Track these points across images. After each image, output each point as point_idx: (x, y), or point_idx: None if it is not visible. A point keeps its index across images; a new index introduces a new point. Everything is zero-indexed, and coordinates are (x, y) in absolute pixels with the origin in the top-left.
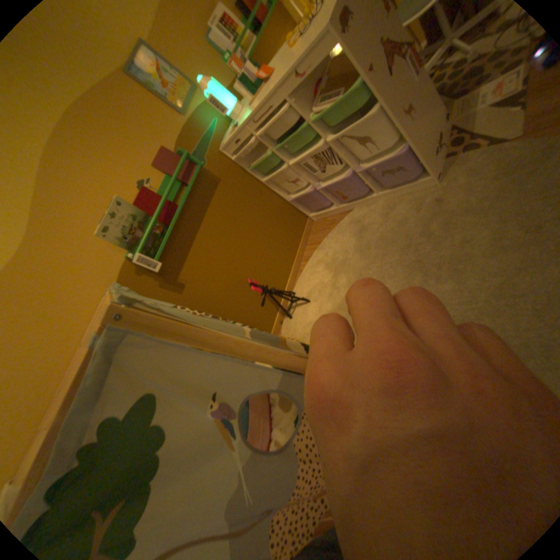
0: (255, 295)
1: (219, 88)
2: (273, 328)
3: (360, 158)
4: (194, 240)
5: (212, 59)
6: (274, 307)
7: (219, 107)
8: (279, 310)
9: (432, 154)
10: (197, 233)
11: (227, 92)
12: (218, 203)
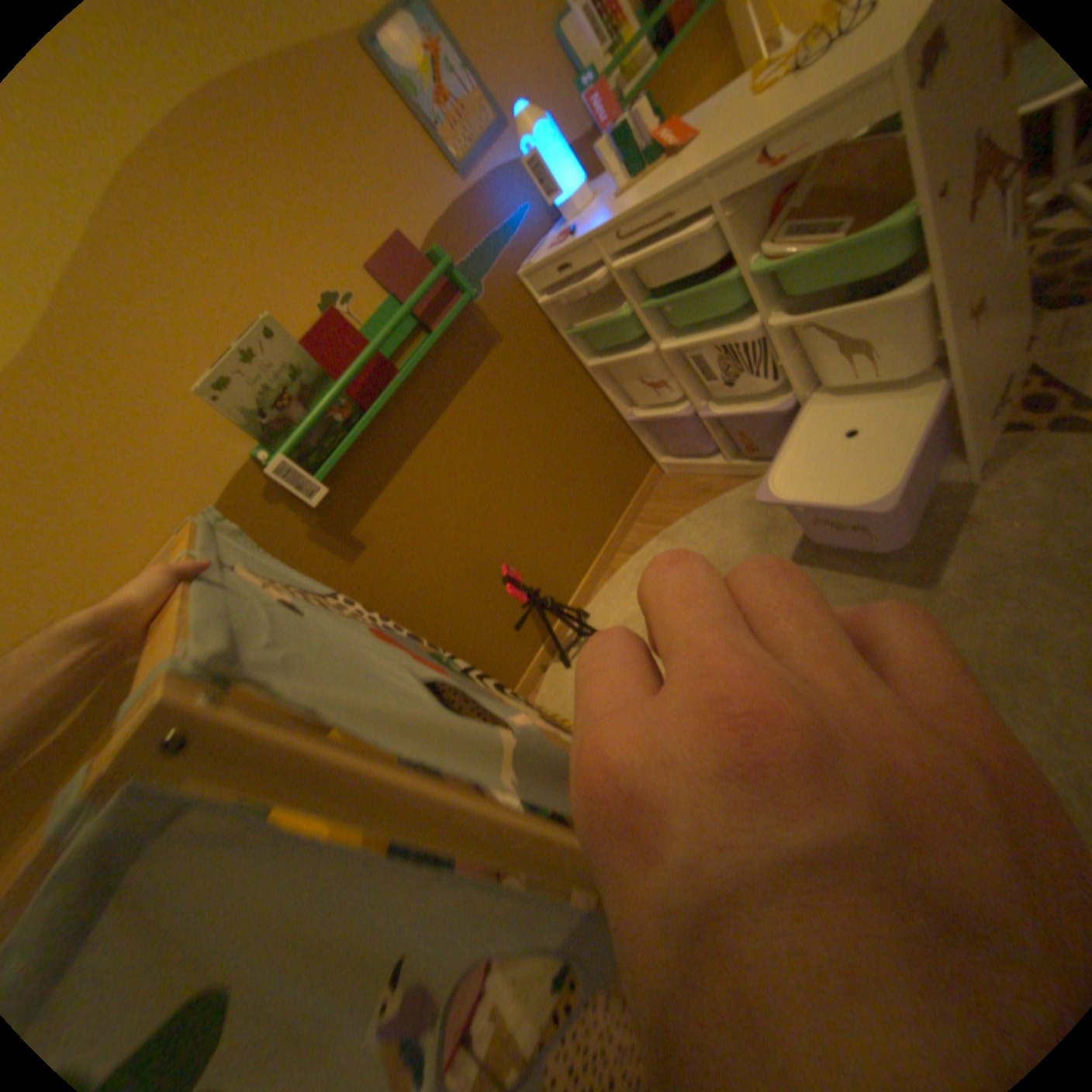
0: (505, 600)
1: (556, 141)
2: (524, 678)
3: (819, 379)
4: (411, 453)
5: (553, 75)
6: (537, 635)
7: (544, 183)
8: (546, 642)
9: (985, 417)
10: (421, 439)
11: (569, 155)
12: (483, 387)
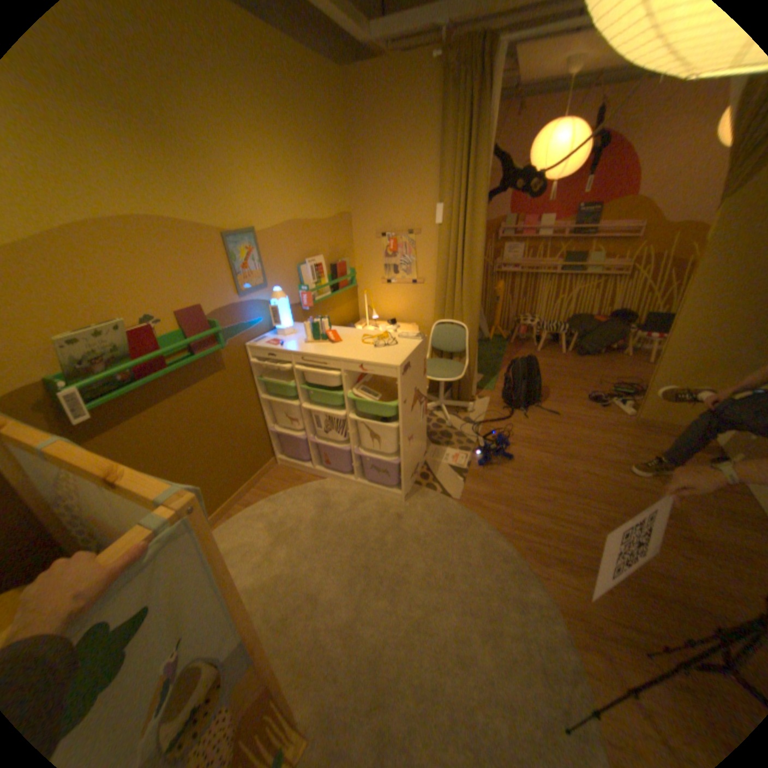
0: None
1: (286, 308)
2: None
3: (359, 443)
4: (146, 410)
5: (291, 280)
6: None
7: (274, 318)
8: None
9: (408, 476)
10: (156, 404)
11: (289, 314)
12: (204, 389)
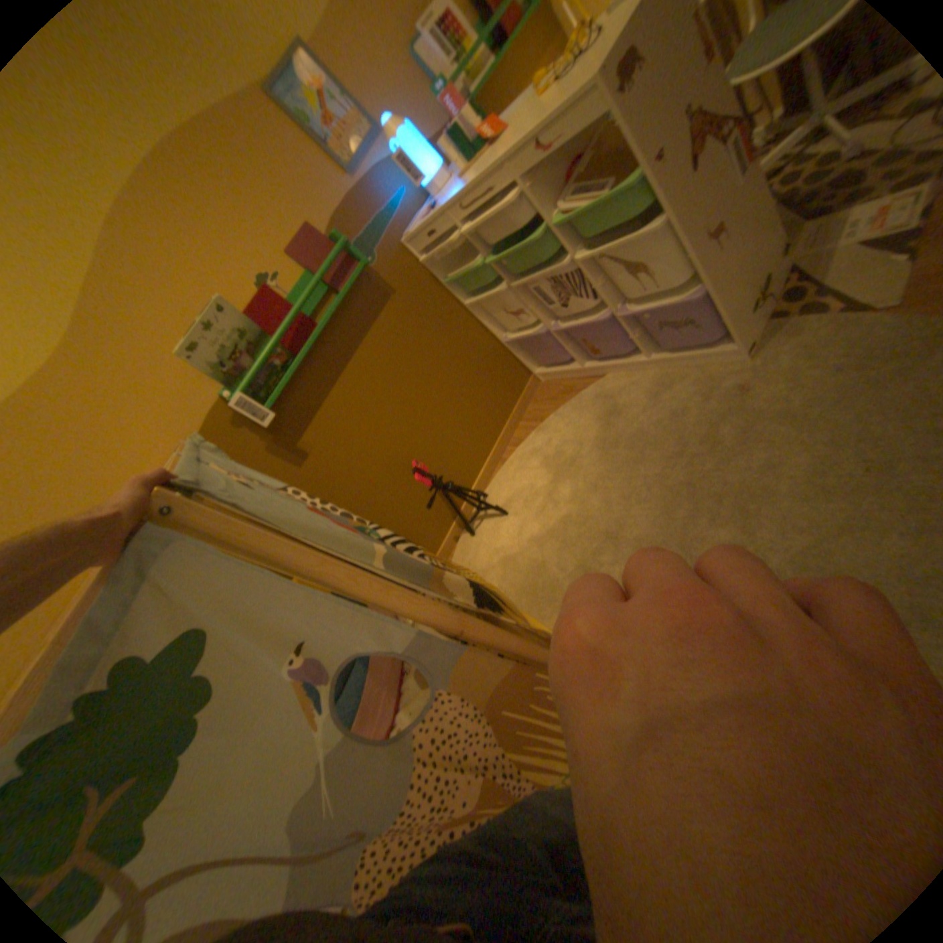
0: (420, 488)
1: (414, 139)
2: (442, 546)
3: (626, 294)
4: (334, 383)
5: (412, 86)
6: (449, 513)
7: (410, 171)
8: (457, 518)
9: (745, 309)
10: (341, 372)
11: (427, 147)
12: (384, 329)
